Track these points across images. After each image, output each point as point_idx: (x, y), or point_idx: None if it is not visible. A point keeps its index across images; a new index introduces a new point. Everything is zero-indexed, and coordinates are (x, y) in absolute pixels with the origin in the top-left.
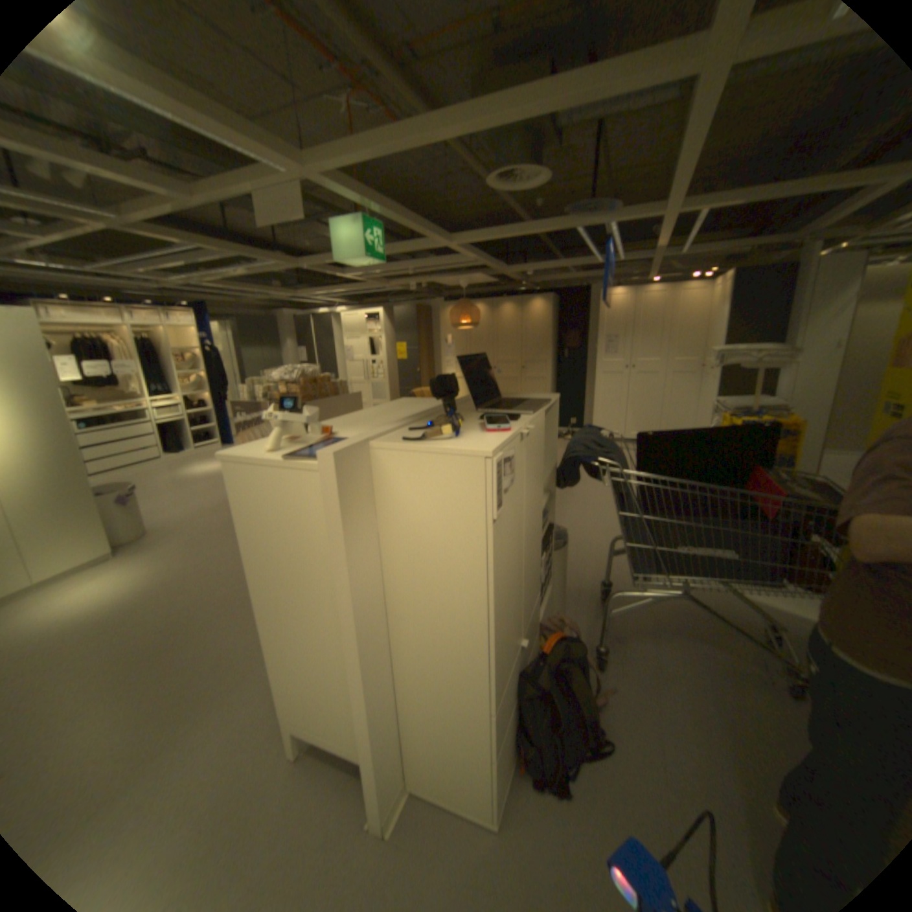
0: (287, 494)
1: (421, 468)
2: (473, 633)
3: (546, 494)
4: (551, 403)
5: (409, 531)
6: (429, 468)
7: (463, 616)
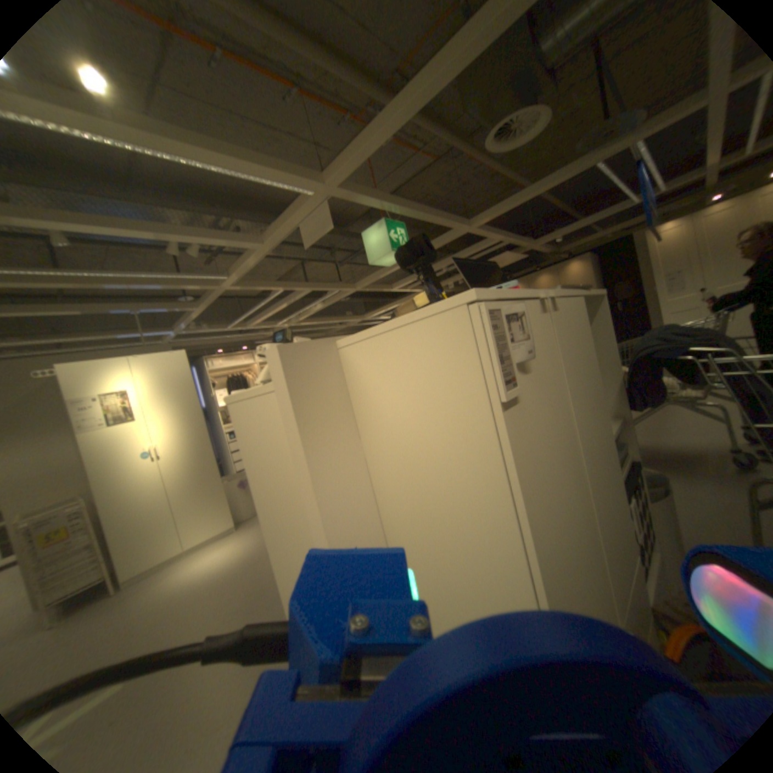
0: (274, 420)
1: (395, 348)
2: (518, 599)
3: (620, 416)
4: (597, 297)
5: (399, 443)
6: (404, 343)
7: (496, 570)
